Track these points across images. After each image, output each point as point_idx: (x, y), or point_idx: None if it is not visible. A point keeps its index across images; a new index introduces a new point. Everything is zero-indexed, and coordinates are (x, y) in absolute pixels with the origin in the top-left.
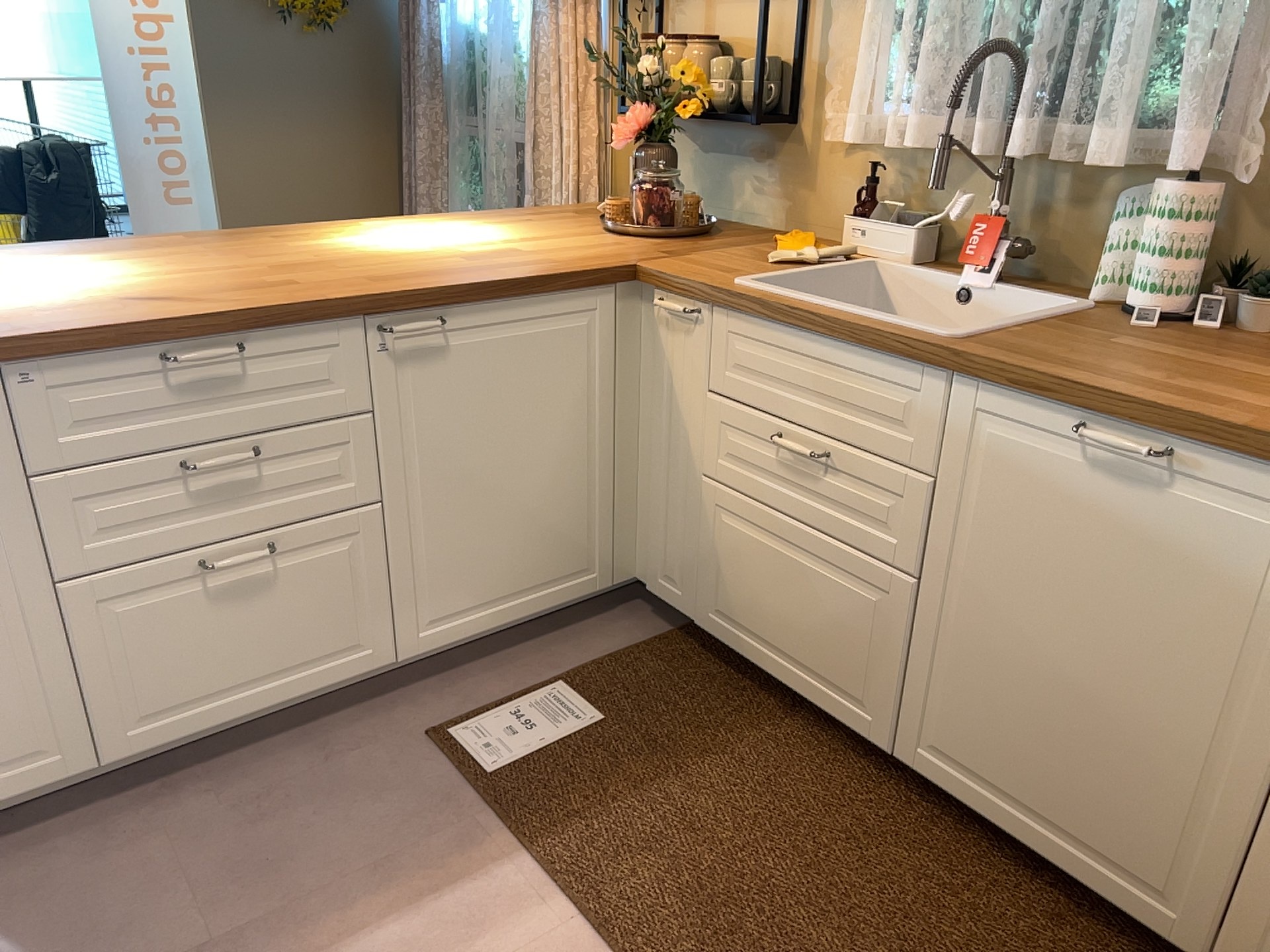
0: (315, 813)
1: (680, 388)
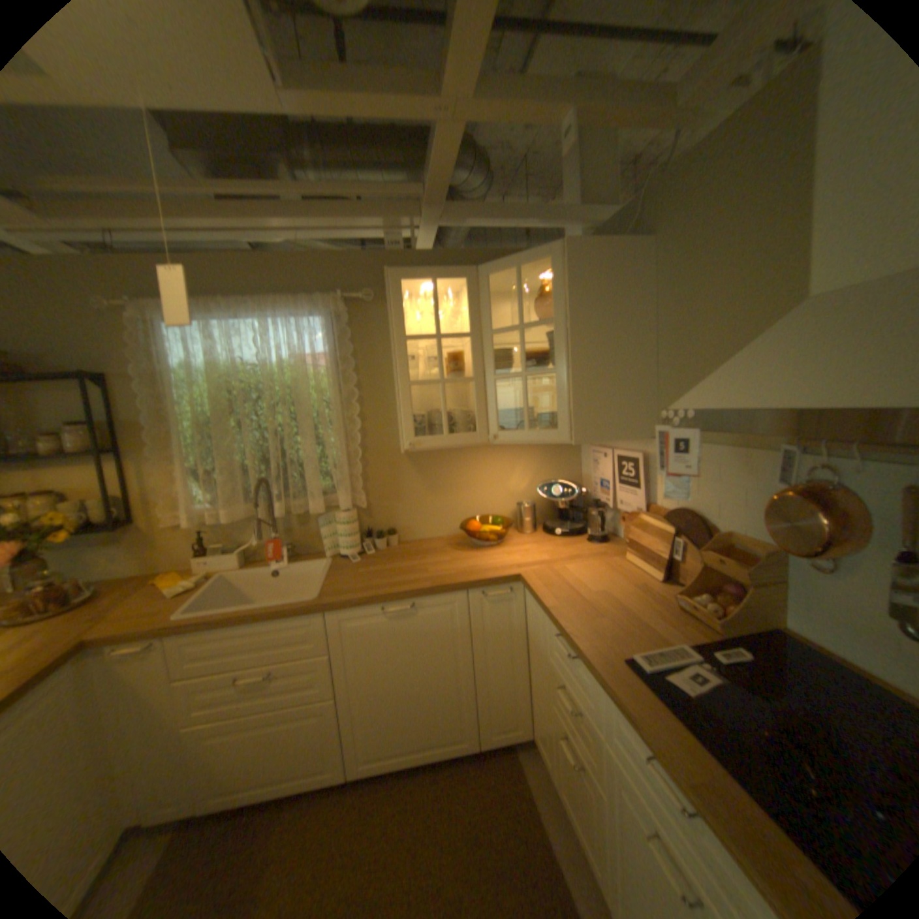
0: None
1: (146, 693)
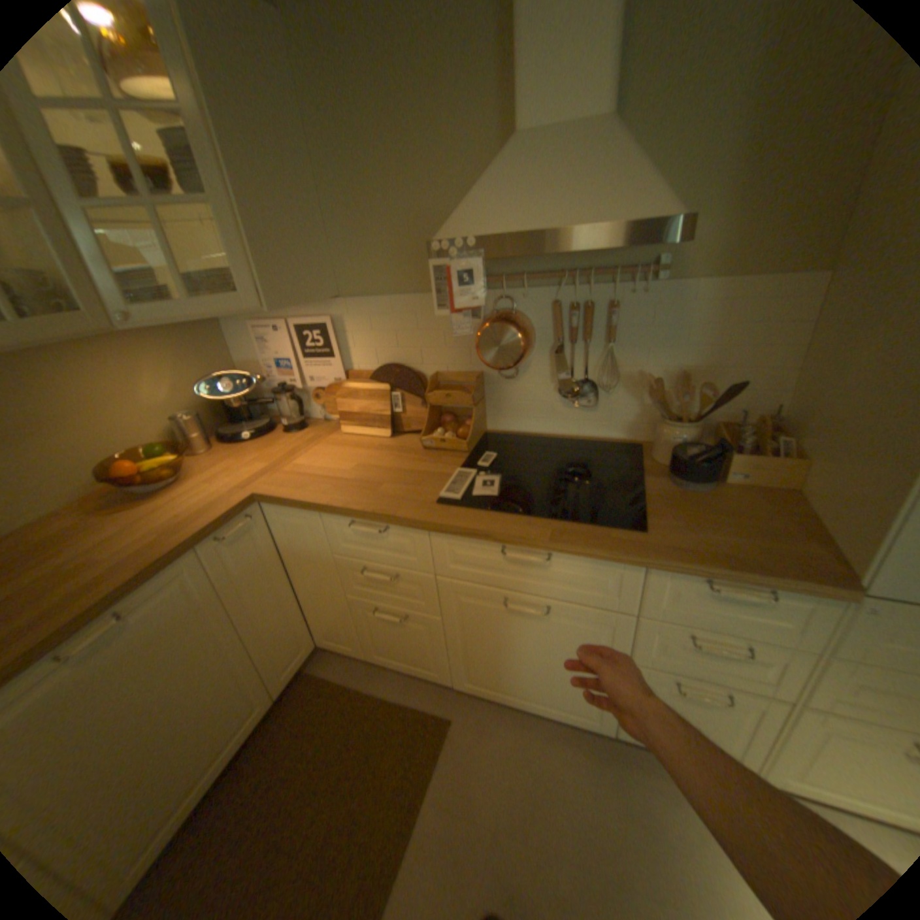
0: None
1: None
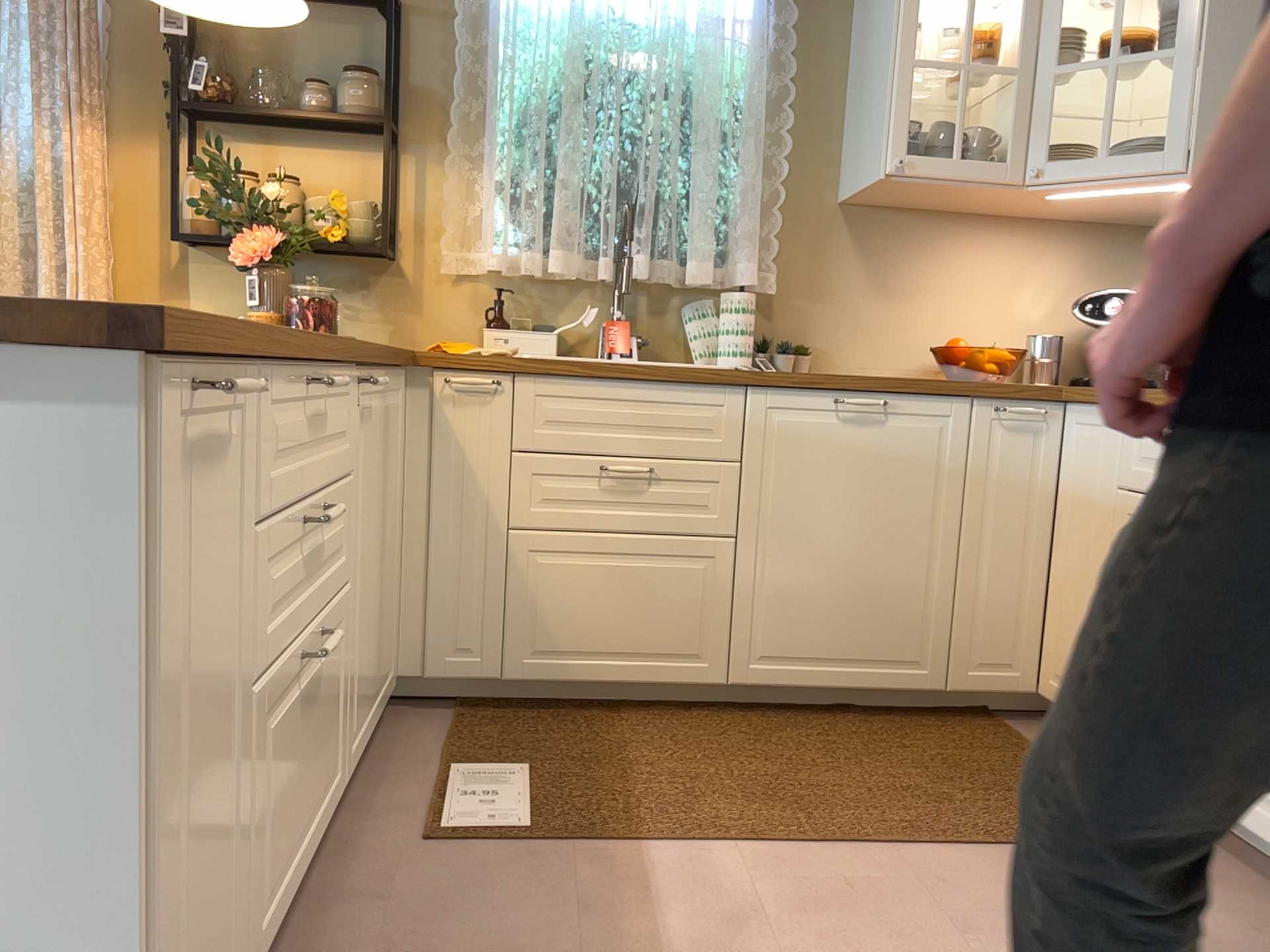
0: (454, 931)
1: (473, 457)
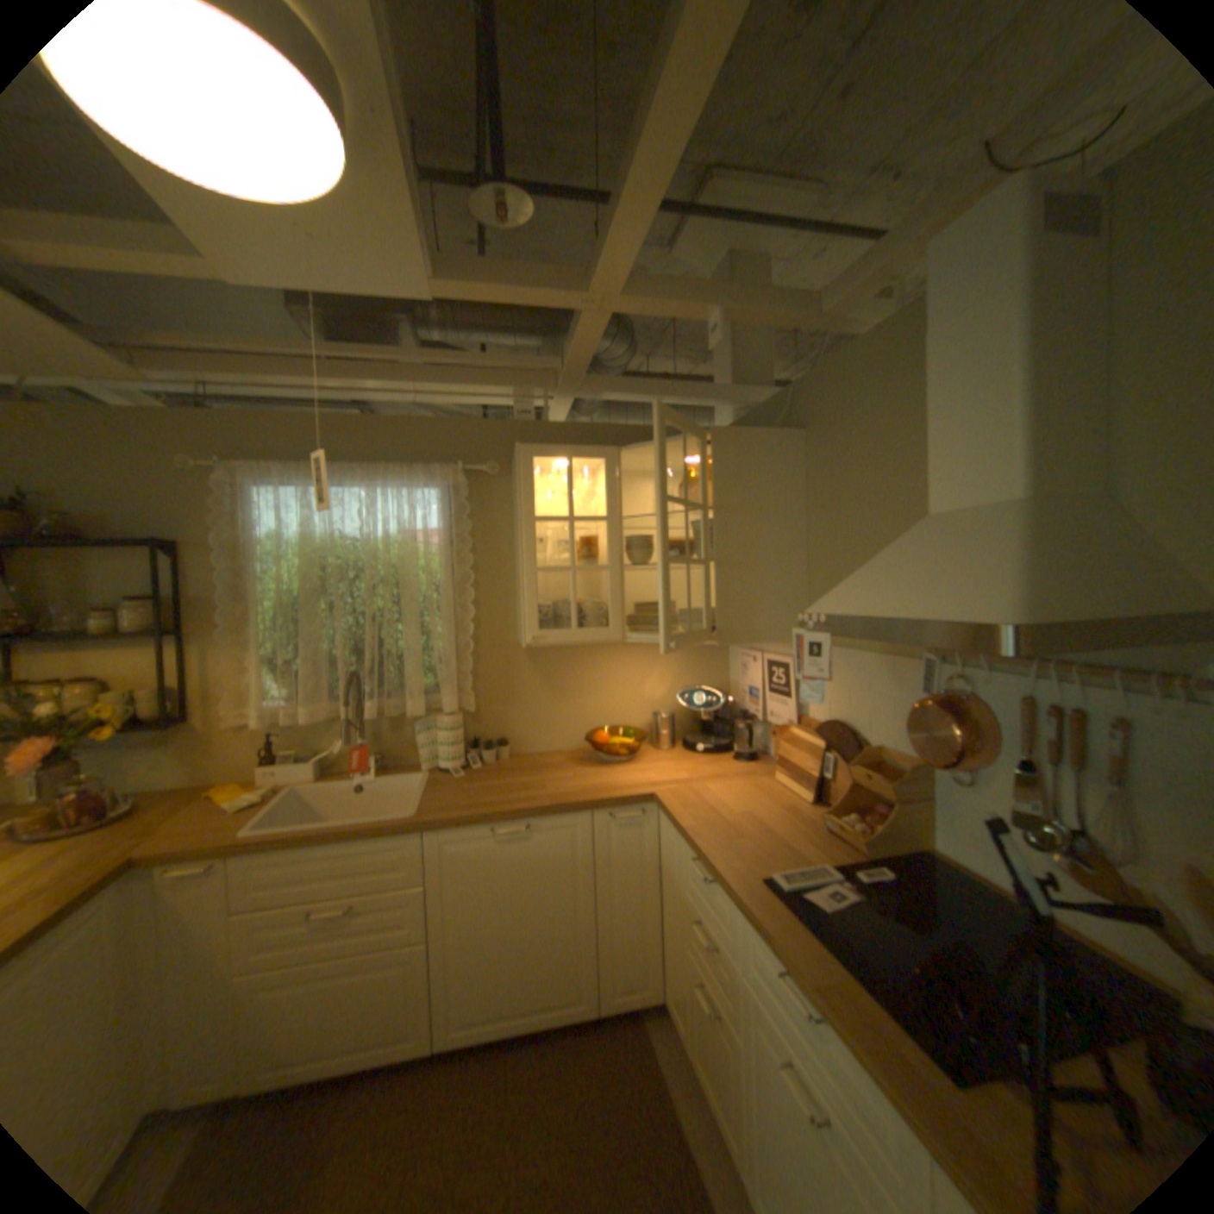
0: None
1: (196, 927)
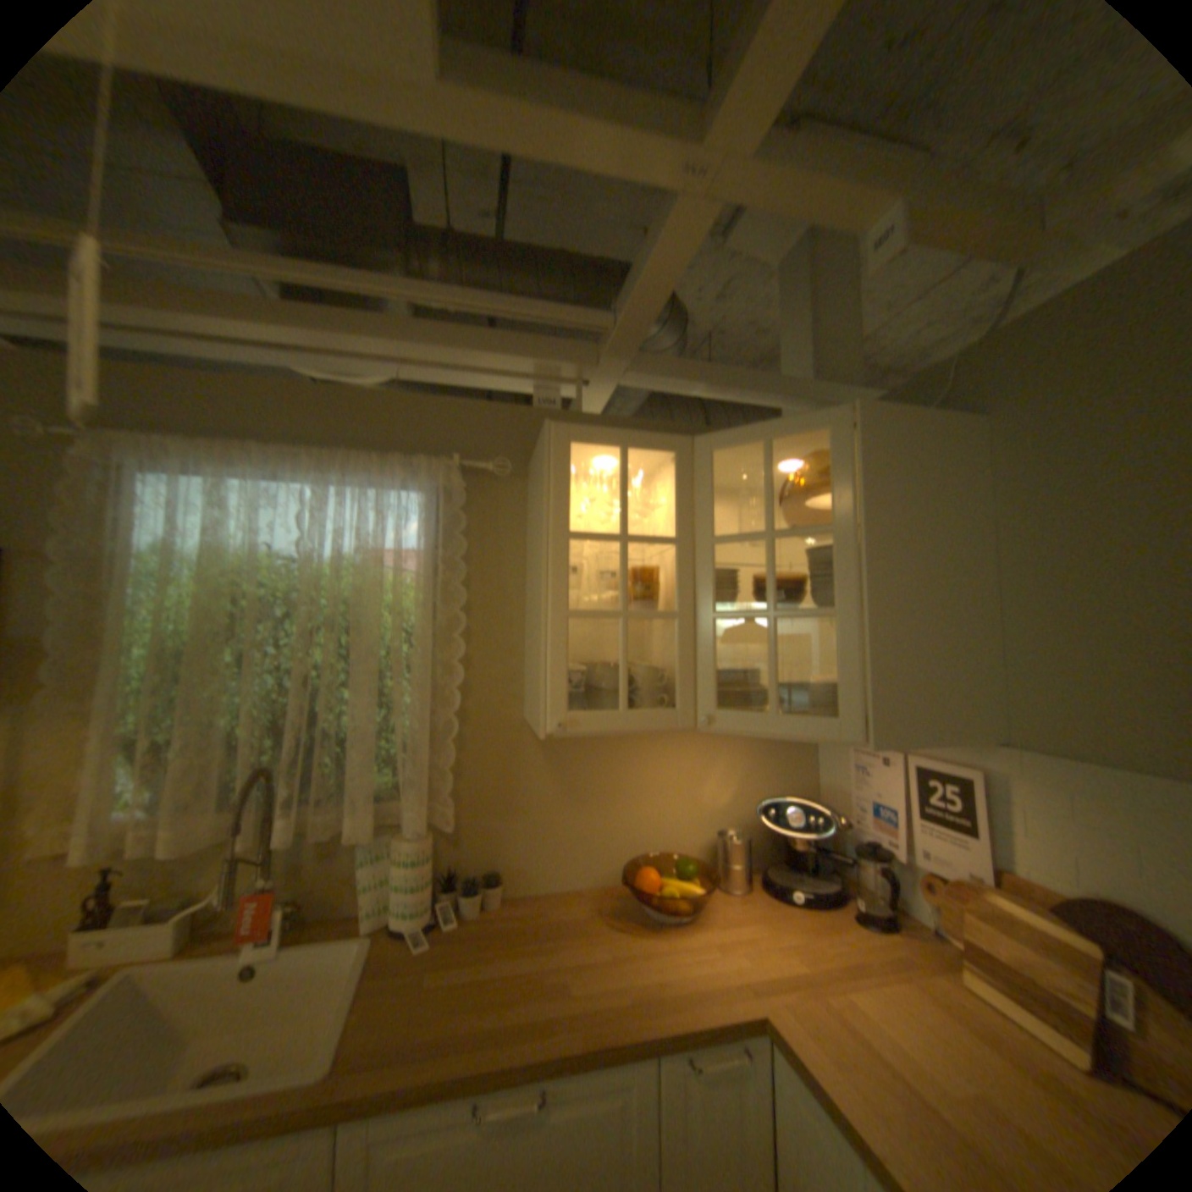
0: None
1: None
